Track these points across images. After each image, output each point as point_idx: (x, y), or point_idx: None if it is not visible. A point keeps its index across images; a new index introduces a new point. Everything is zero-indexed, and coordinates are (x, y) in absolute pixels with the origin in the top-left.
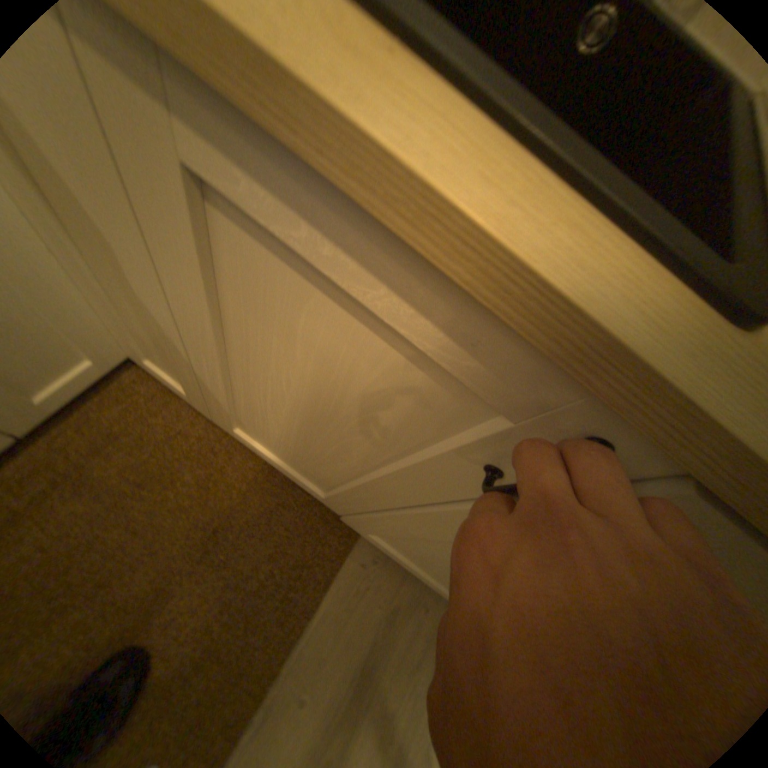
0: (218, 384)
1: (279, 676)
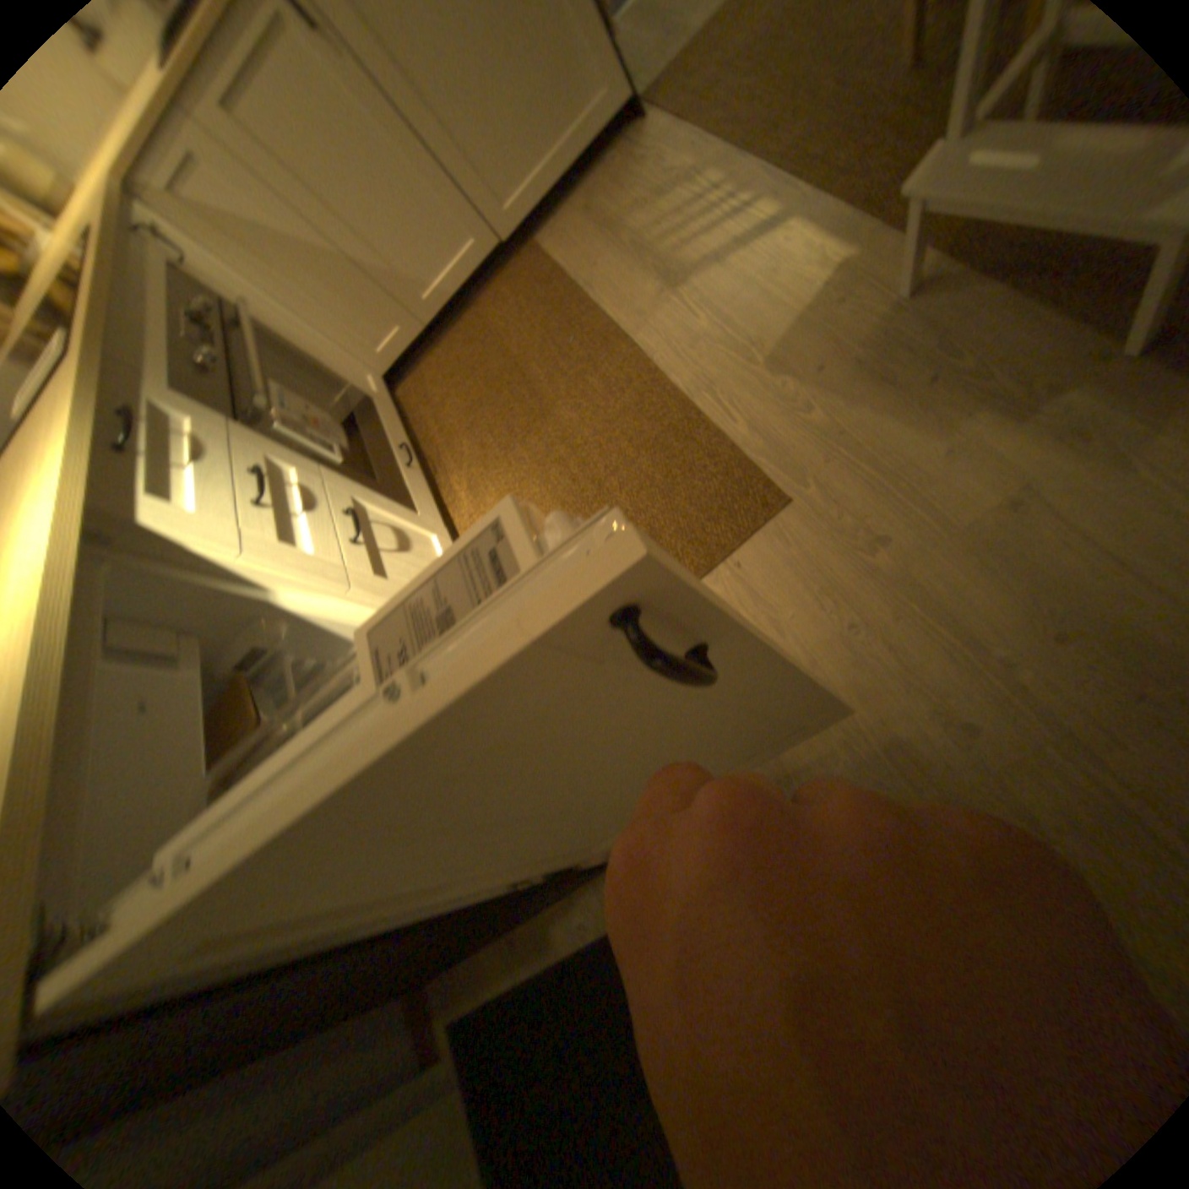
0: (353, 239)
1: (577, 274)
